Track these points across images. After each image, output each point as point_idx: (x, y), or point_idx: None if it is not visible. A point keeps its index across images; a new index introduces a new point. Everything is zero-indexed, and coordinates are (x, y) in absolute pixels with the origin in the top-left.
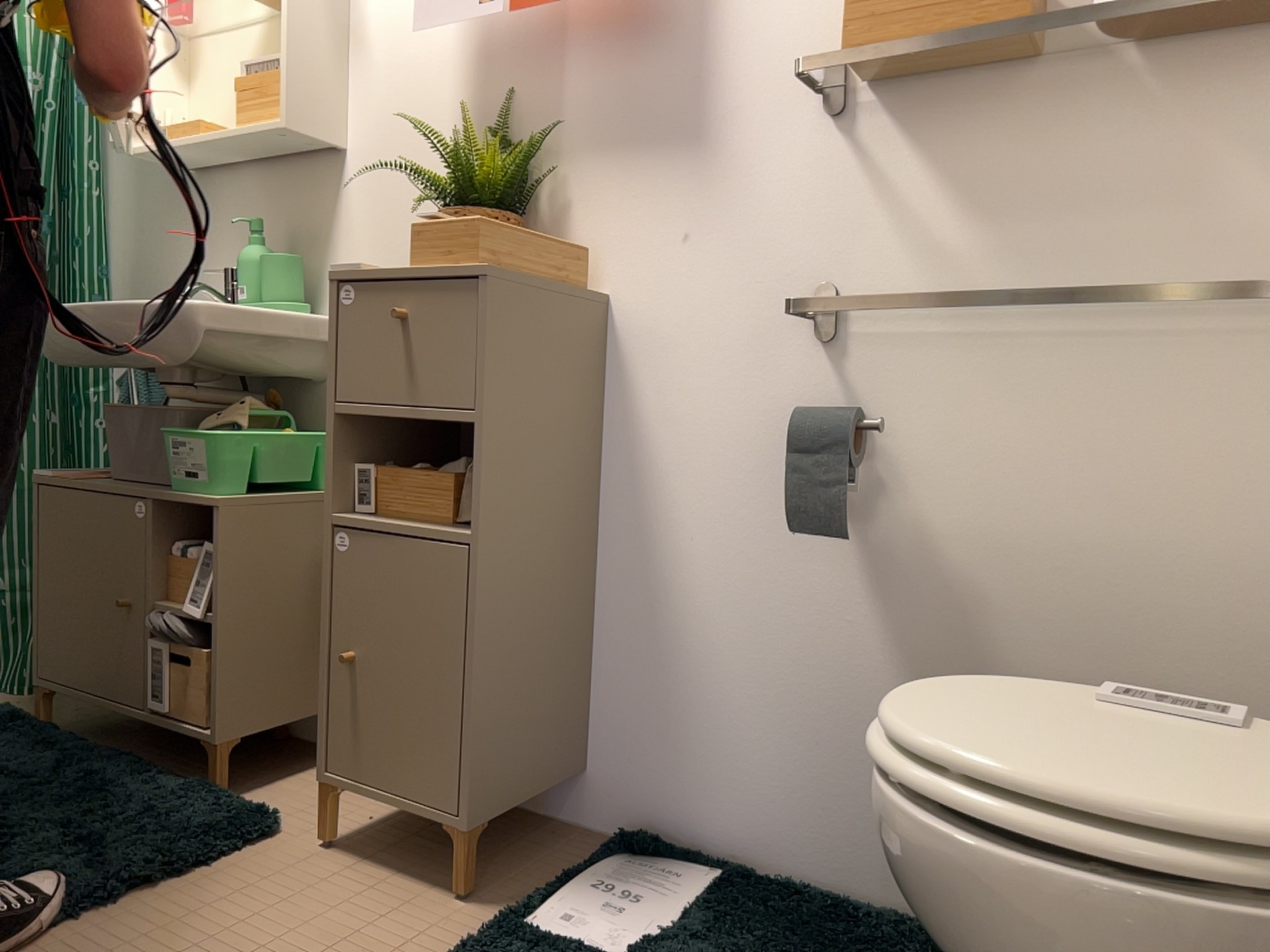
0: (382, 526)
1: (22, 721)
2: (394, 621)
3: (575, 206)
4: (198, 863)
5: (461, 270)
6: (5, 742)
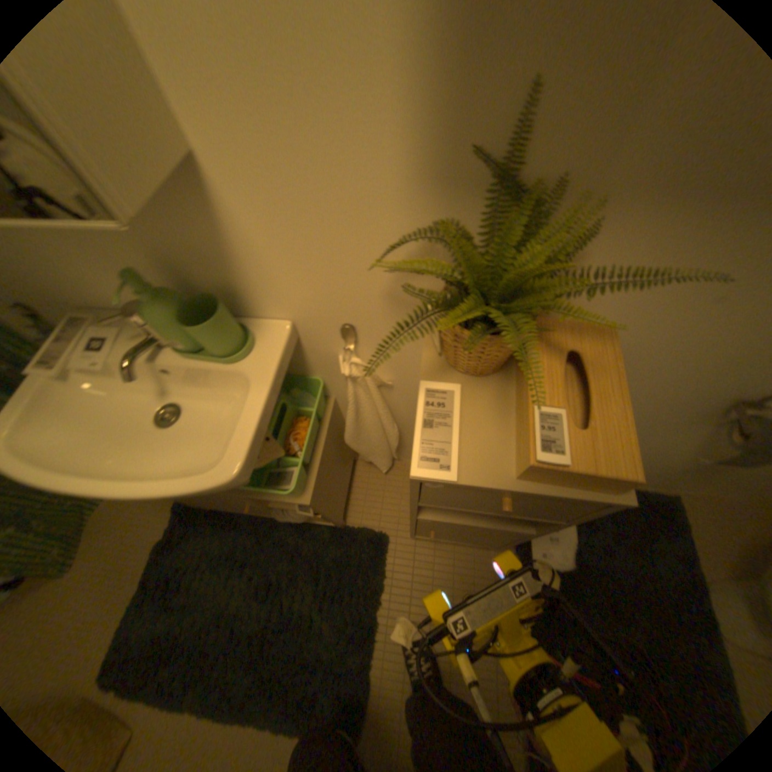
0: (456, 525)
1: (200, 522)
2: (461, 534)
3: (595, 256)
4: (383, 589)
5: (594, 499)
6: (211, 544)
